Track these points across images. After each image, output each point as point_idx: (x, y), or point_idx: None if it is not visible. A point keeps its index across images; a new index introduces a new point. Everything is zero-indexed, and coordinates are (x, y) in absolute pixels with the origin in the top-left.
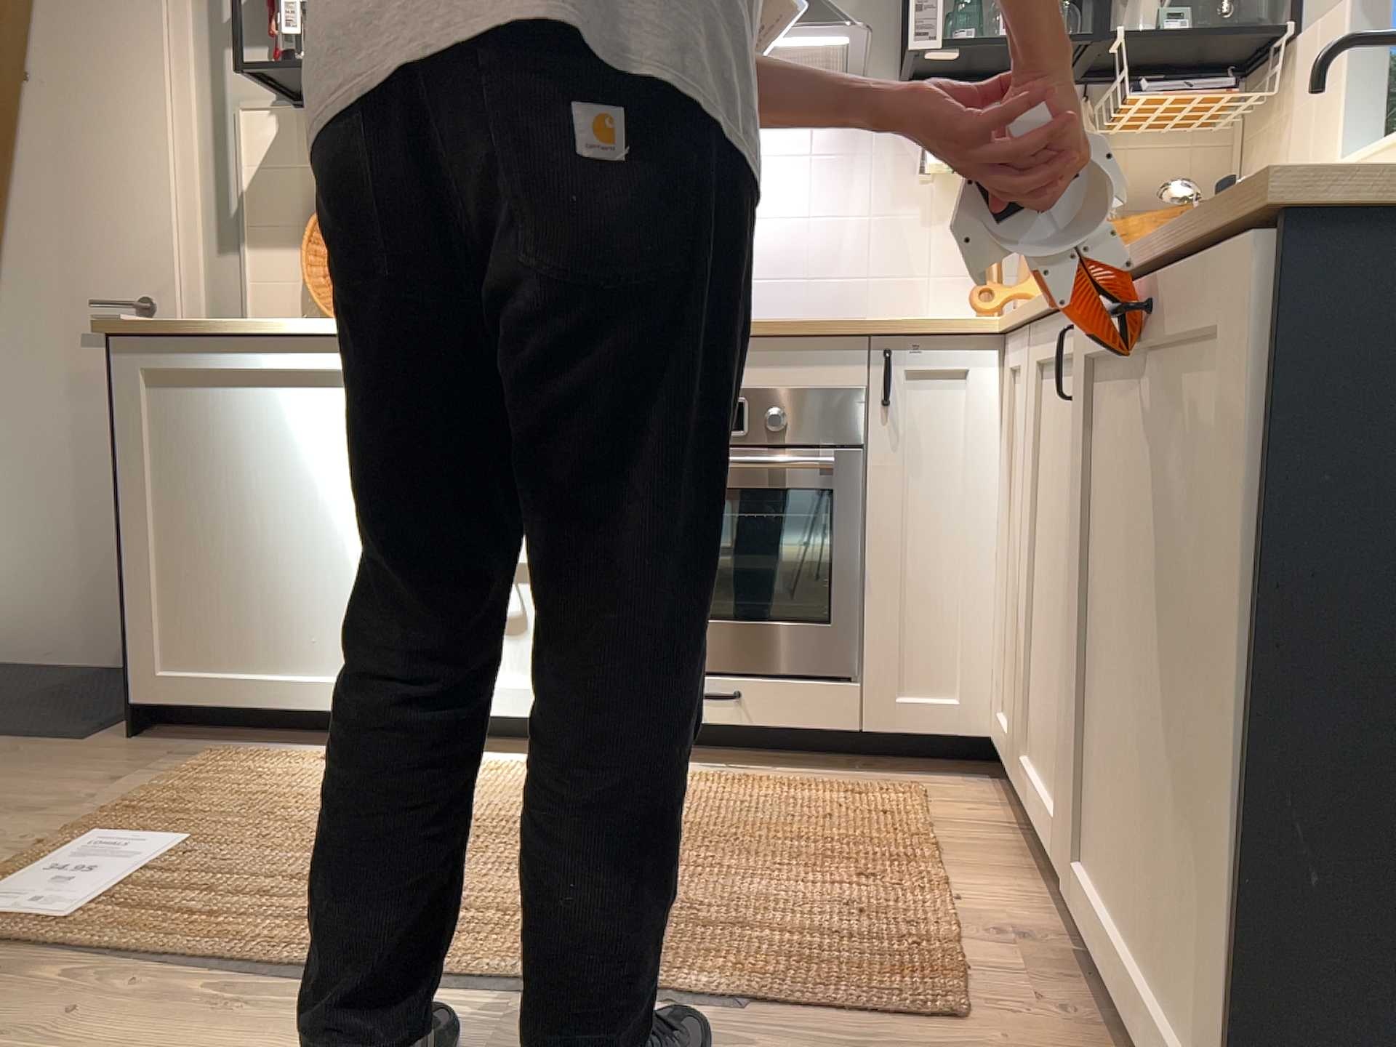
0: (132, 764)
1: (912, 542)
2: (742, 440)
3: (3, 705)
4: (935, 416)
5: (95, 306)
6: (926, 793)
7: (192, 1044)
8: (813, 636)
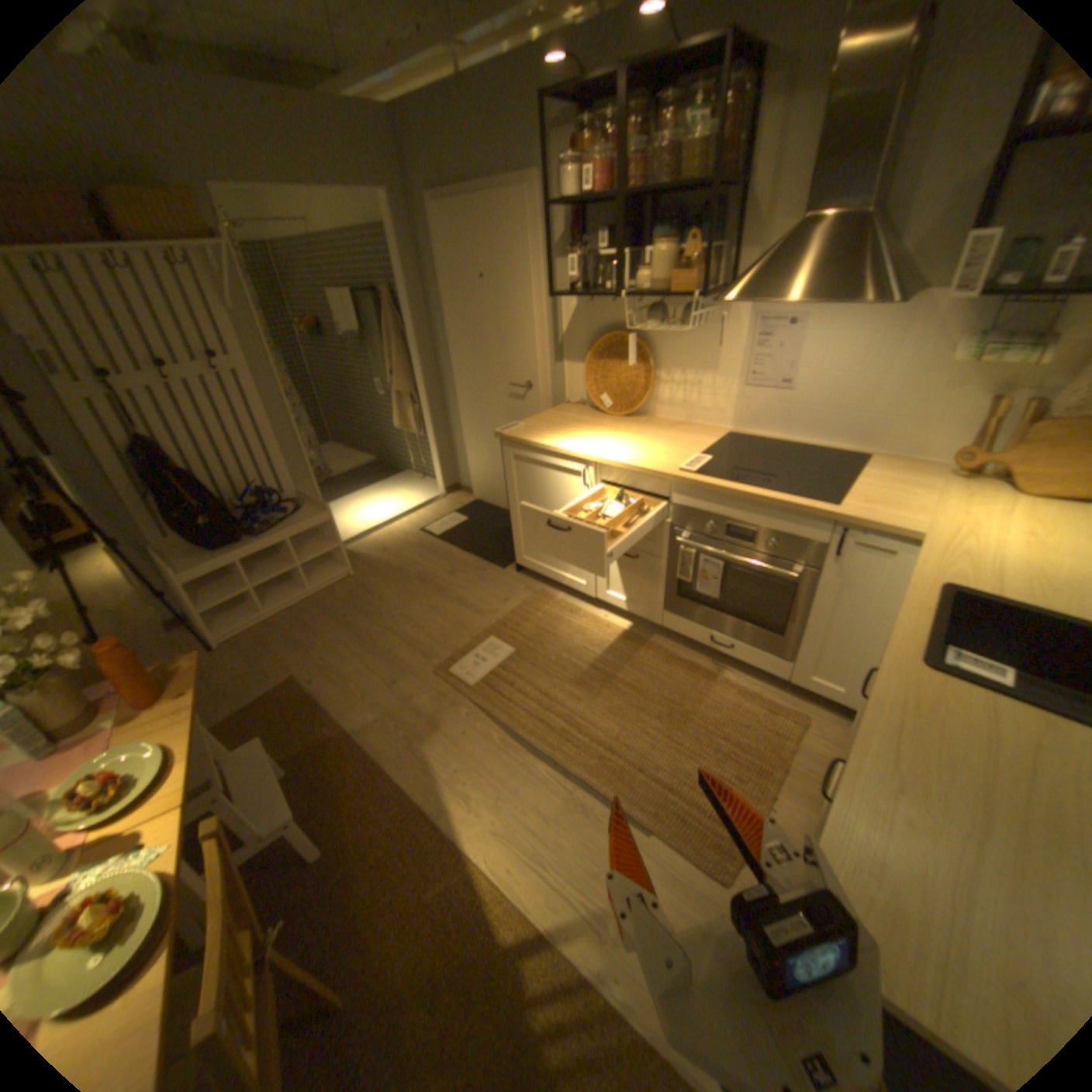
0: (514, 590)
1: (836, 618)
2: (752, 547)
3: (488, 537)
4: (867, 567)
5: (511, 386)
6: (806, 725)
7: (488, 757)
8: (773, 636)
